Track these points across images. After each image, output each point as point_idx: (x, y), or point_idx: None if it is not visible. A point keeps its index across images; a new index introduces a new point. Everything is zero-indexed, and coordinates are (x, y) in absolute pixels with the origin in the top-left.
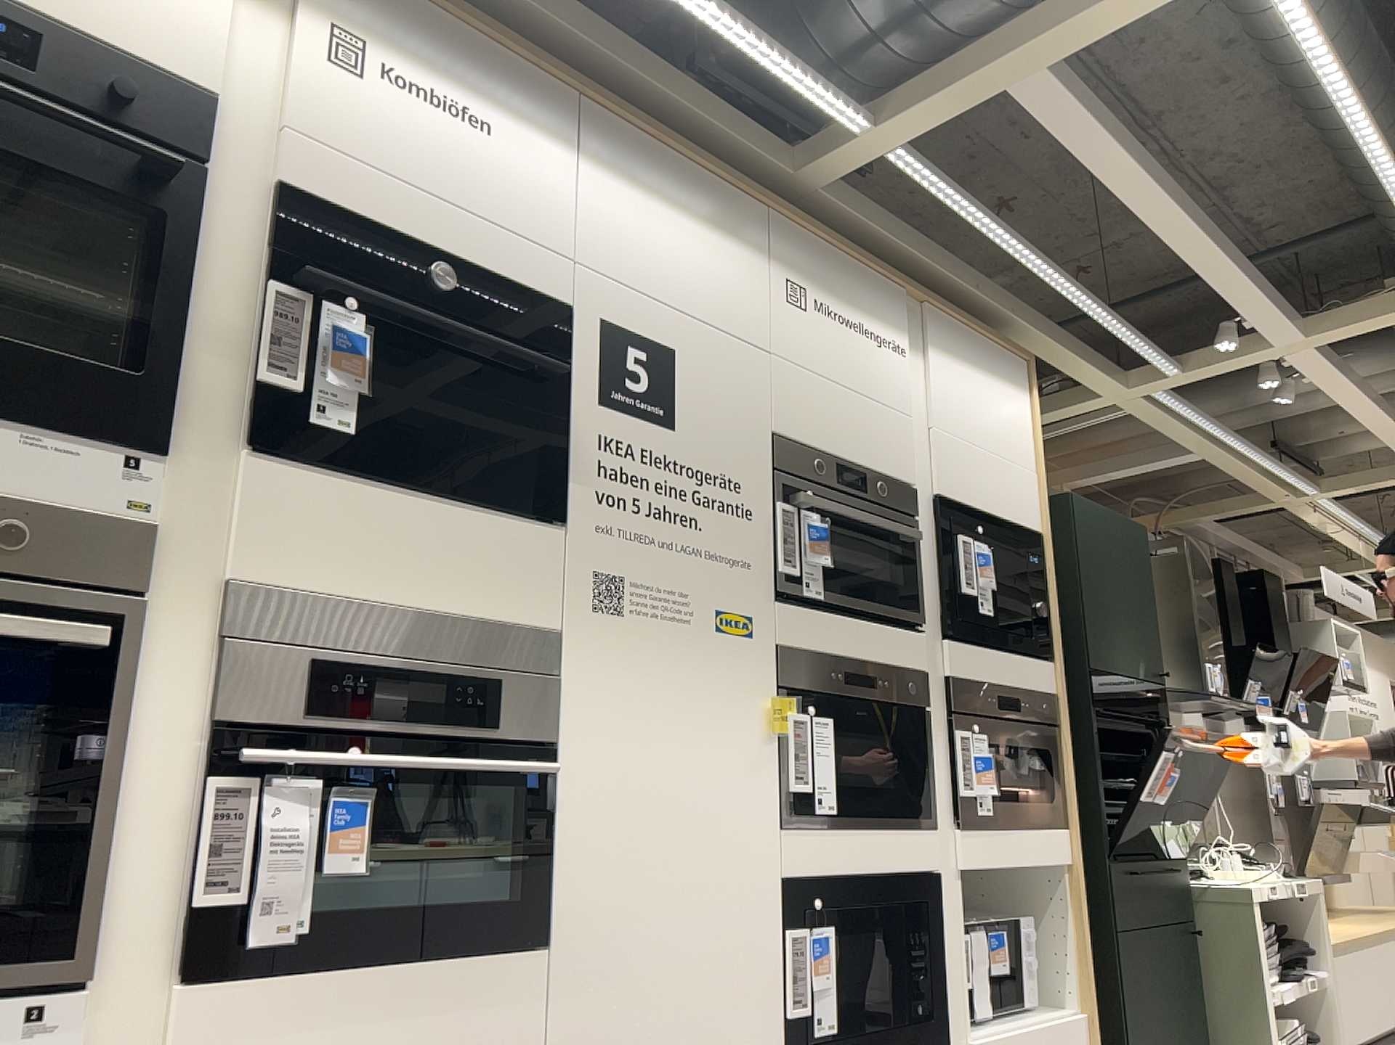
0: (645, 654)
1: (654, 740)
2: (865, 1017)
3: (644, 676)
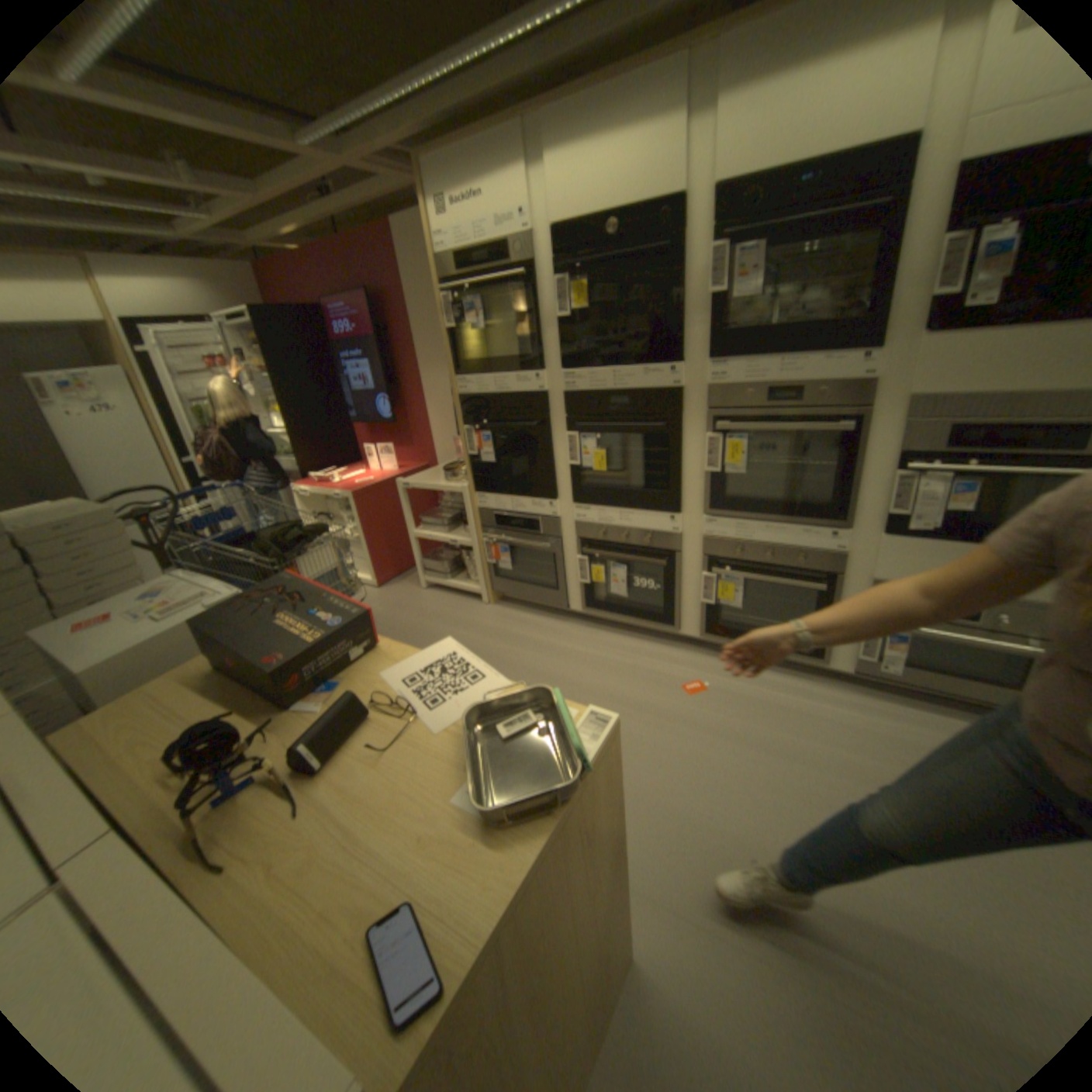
0: None
1: None
2: None
3: None
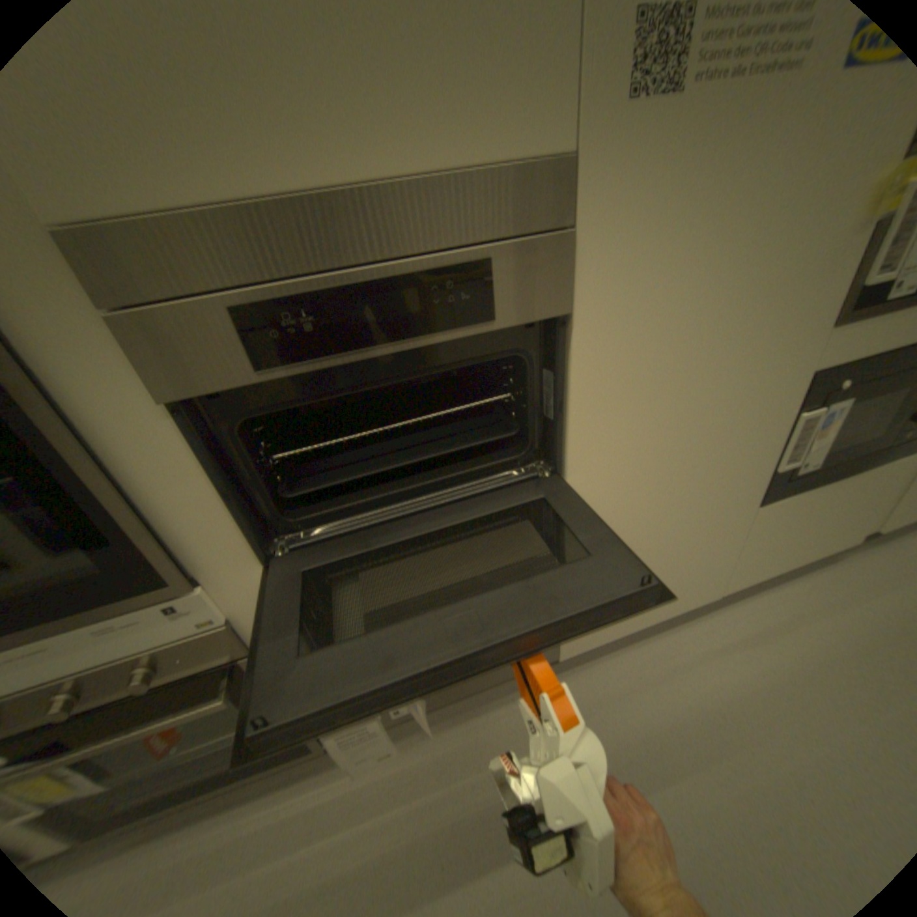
0: (706, 151)
1: (697, 271)
2: (850, 452)
3: (699, 187)
